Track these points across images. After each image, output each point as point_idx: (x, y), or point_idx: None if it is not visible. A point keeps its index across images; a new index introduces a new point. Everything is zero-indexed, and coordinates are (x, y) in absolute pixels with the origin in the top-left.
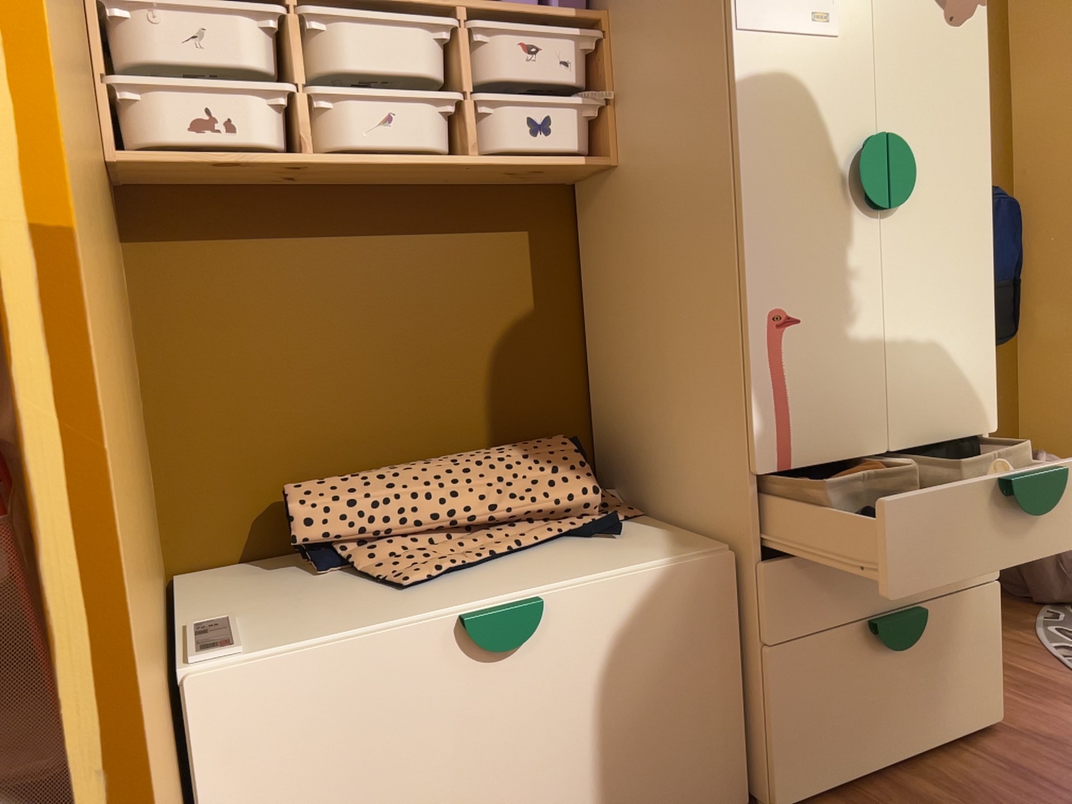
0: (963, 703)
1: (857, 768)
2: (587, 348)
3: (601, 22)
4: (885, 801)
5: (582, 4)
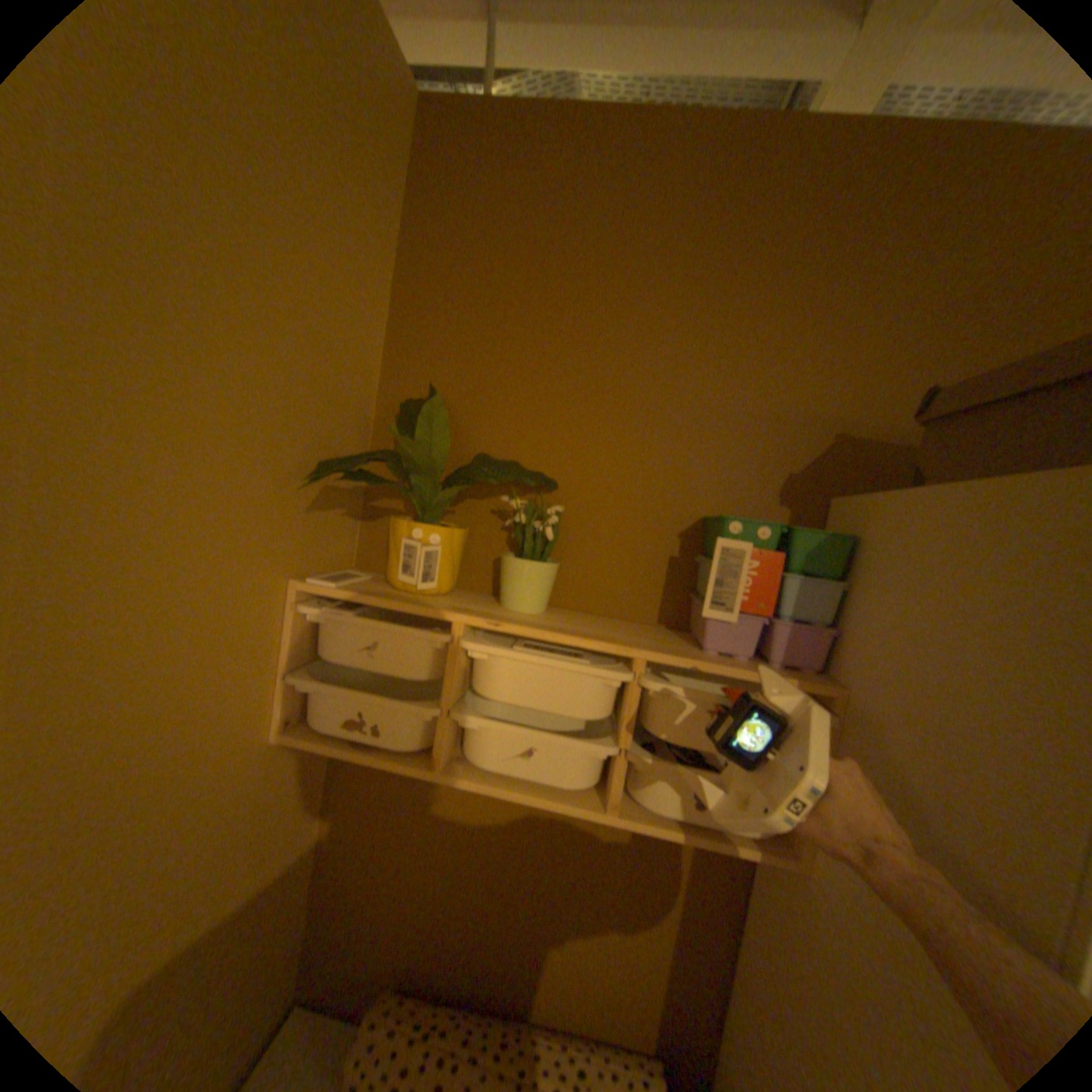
0: None
1: None
2: (733, 979)
3: (836, 701)
4: None
5: (821, 657)
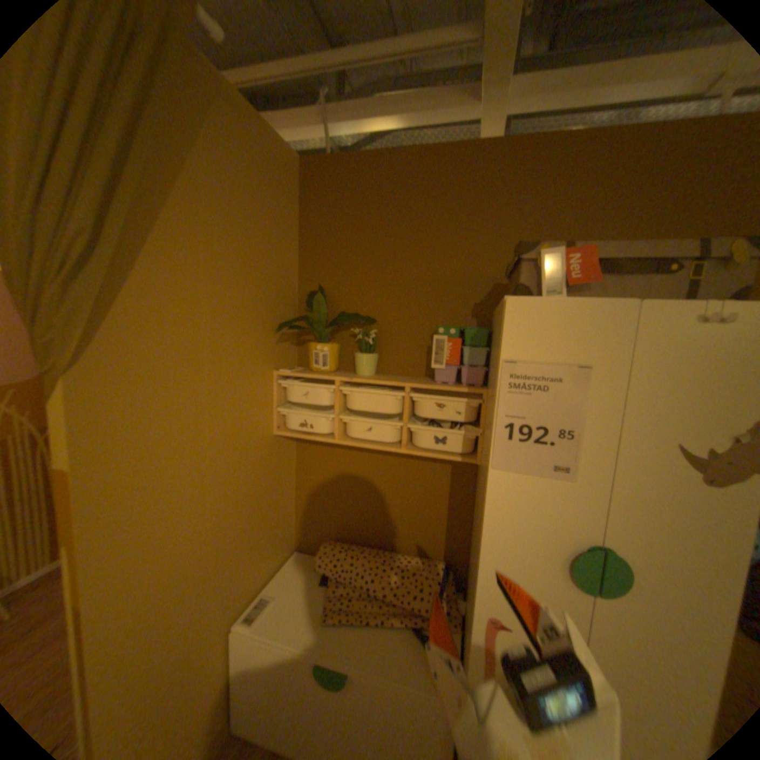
0: None
1: None
2: (472, 526)
3: (483, 395)
4: None
5: (481, 380)
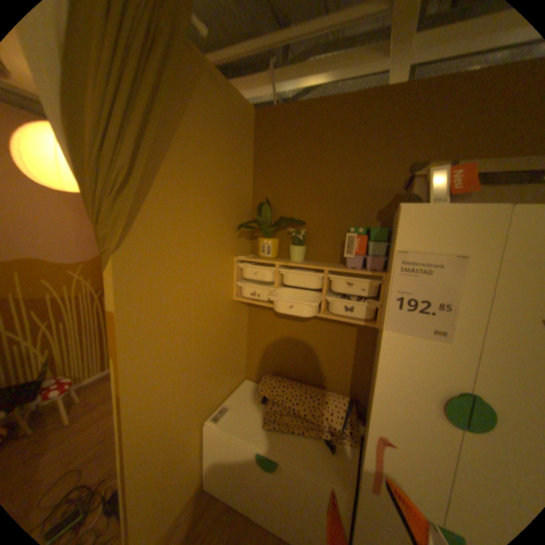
0: None
1: None
2: (371, 373)
3: (382, 277)
4: None
5: (381, 266)
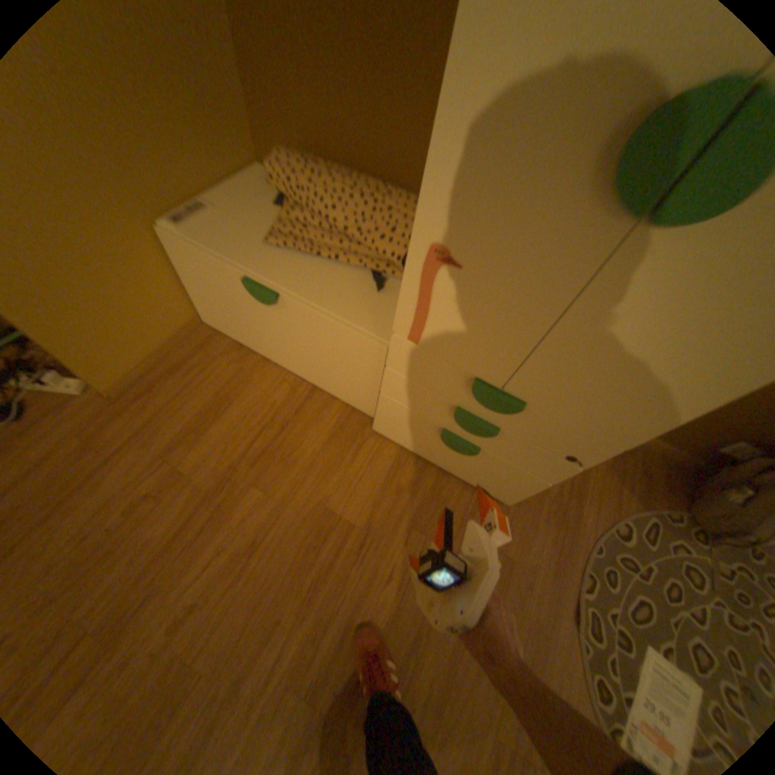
0: (486, 485)
1: (414, 451)
2: None
3: None
4: (407, 467)
5: None
